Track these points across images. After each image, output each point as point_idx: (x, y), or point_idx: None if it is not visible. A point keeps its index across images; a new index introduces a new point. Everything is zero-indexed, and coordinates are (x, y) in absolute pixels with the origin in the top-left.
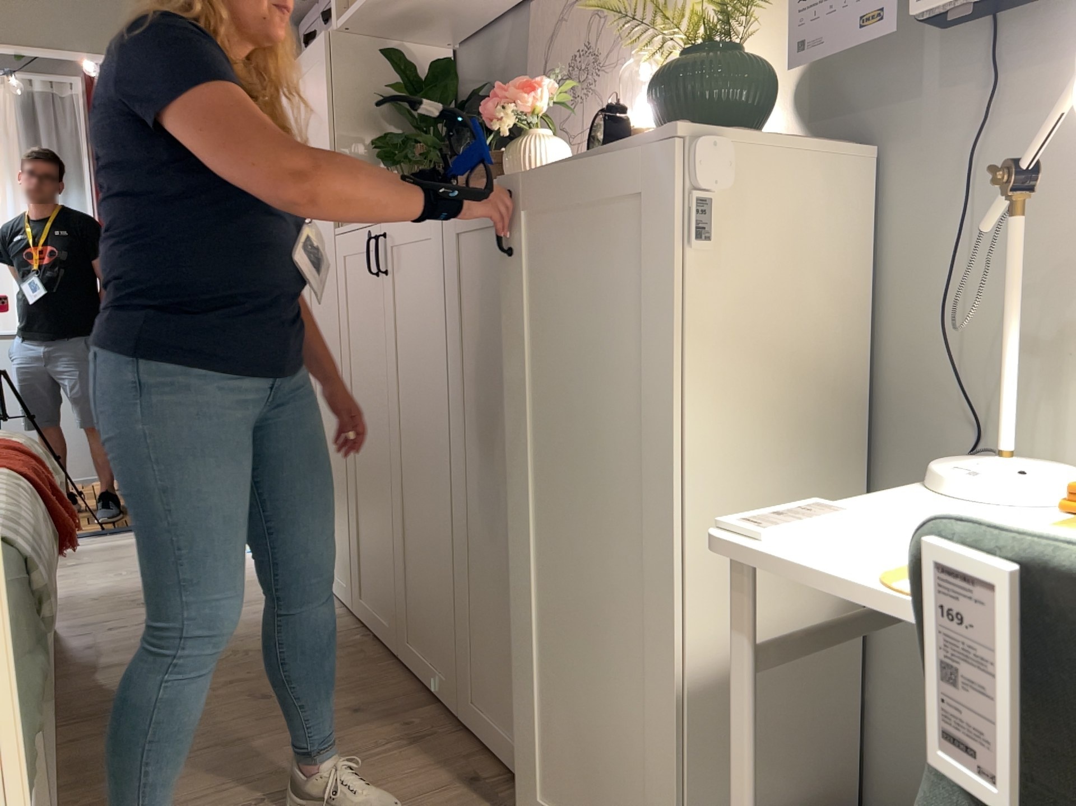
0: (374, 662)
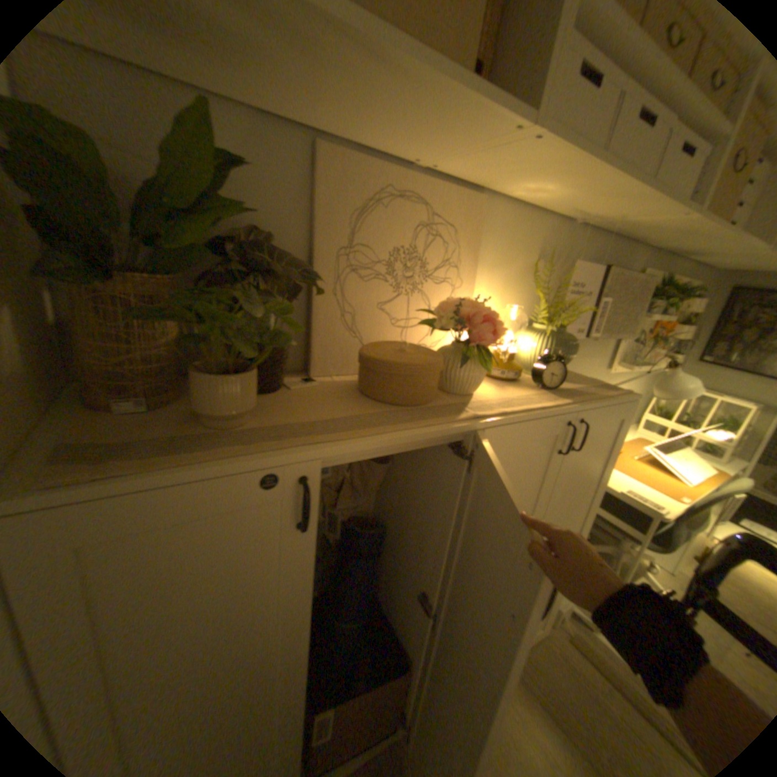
0: None
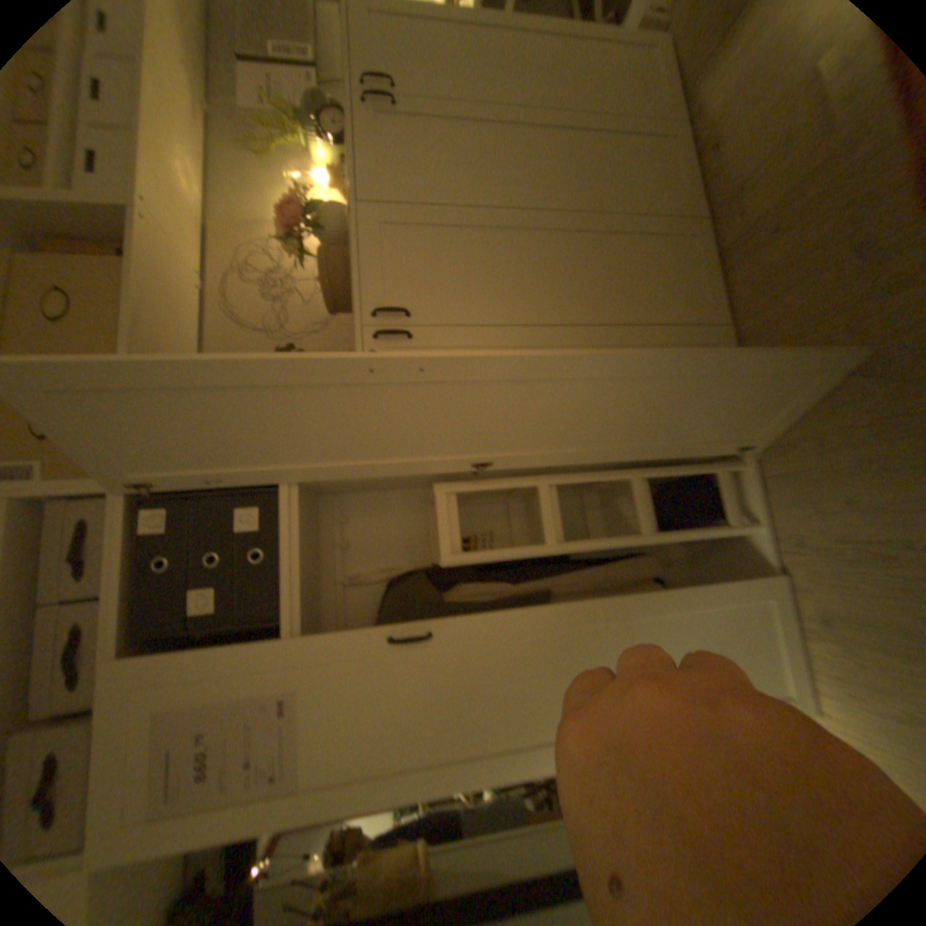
0: (755, 331)
